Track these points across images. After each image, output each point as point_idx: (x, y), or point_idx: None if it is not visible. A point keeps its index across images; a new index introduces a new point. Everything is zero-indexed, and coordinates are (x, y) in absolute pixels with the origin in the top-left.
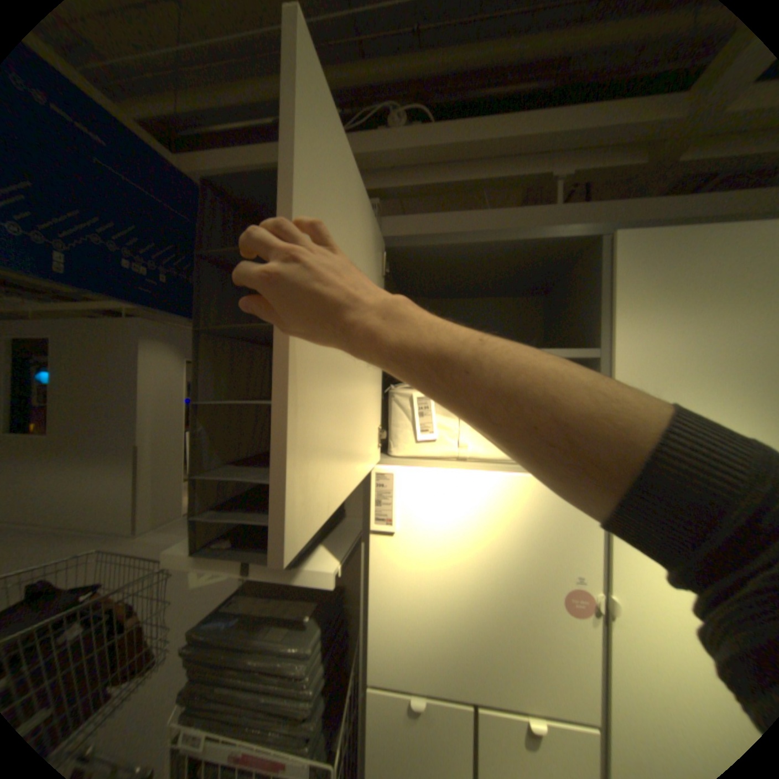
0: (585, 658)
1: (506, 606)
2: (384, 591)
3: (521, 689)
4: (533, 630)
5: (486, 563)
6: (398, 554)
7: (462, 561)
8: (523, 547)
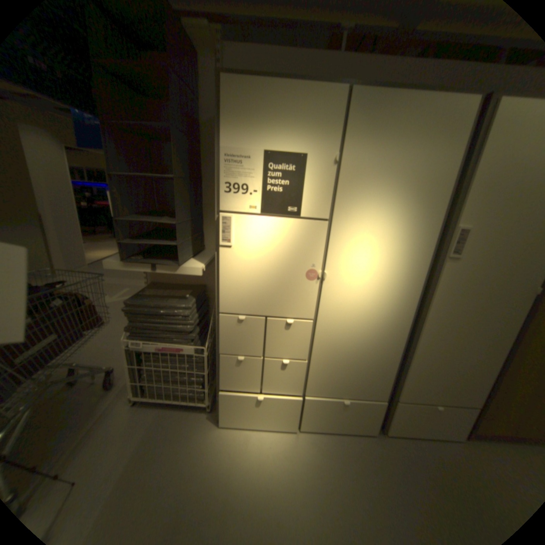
0: (310, 295)
1: (281, 277)
2: (226, 273)
3: (284, 309)
4: (291, 286)
5: (273, 259)
6: (233, 256)
7: (263, 258)
8: (290, 252)
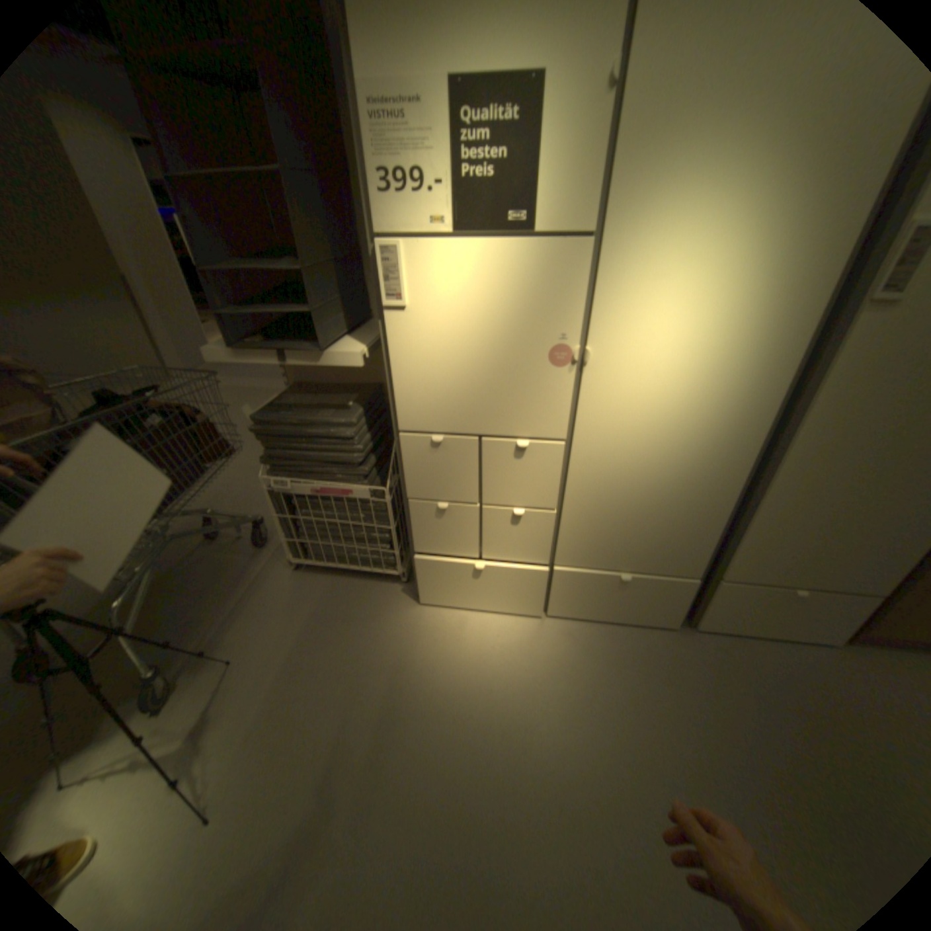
0: (559, 395)
1: (502, 362)
2: (402, 359)
3: (511, 421)
4: (523, 378)
5: (485, 328)
6: (410, 327)
7: (465, 328)
8: (517, 311)
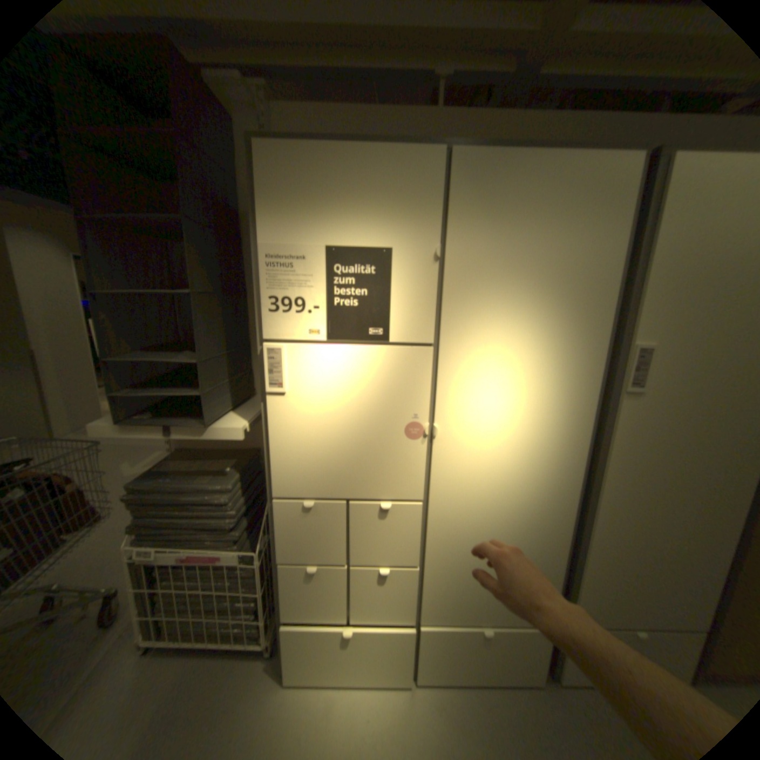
0: (415, 462)
1: (366, 436)
2: (280, 434)
3: (375, 486)
4: (384, 449)
5: (352, 410)
6: (289, 408)
7: (336, 409)
8: (378, 397)
